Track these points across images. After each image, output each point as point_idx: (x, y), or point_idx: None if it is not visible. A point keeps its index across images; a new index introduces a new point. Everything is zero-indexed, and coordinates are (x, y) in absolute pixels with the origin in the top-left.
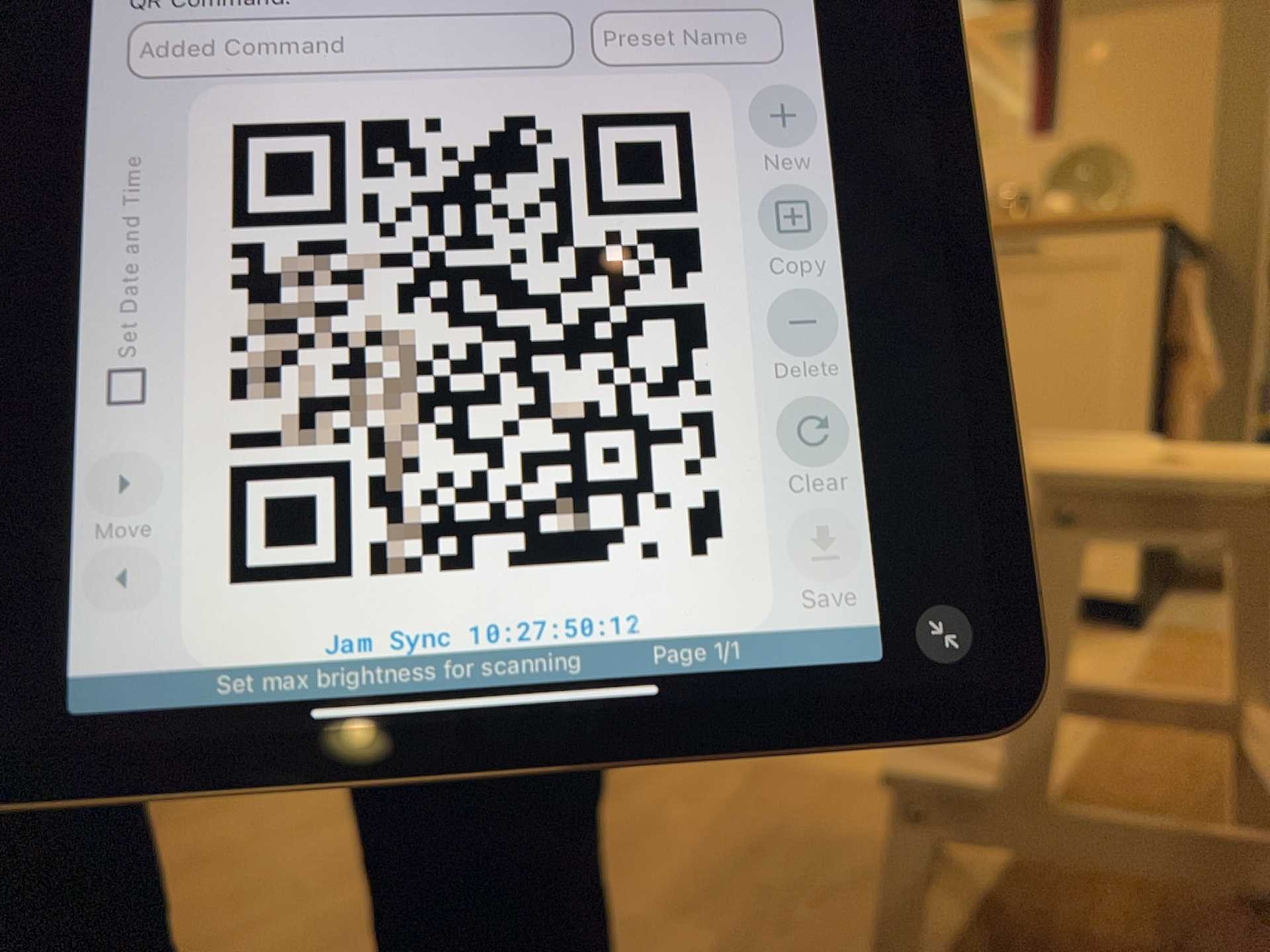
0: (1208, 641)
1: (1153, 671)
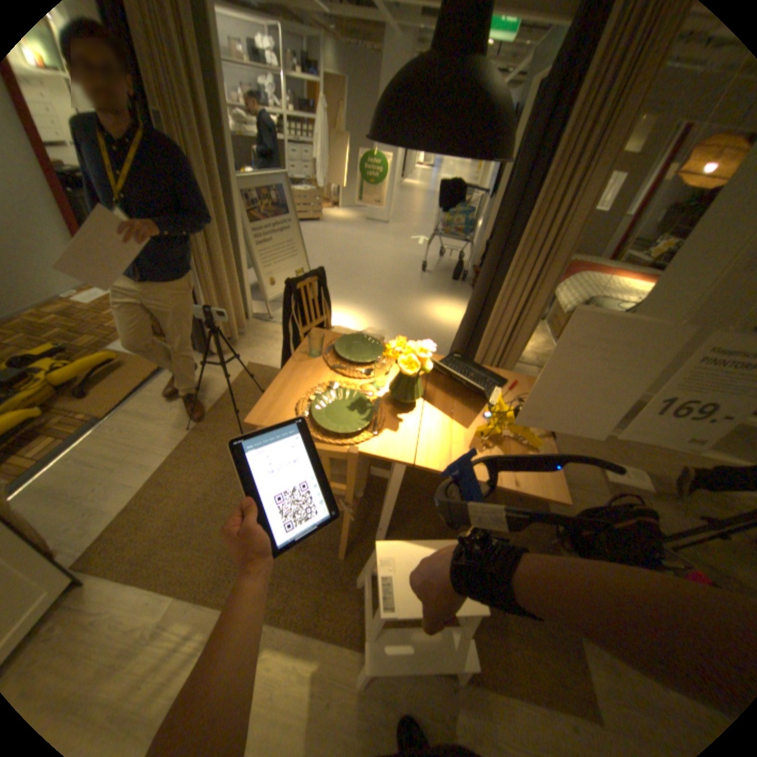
0: (102, 554)
1: (152, 587)
